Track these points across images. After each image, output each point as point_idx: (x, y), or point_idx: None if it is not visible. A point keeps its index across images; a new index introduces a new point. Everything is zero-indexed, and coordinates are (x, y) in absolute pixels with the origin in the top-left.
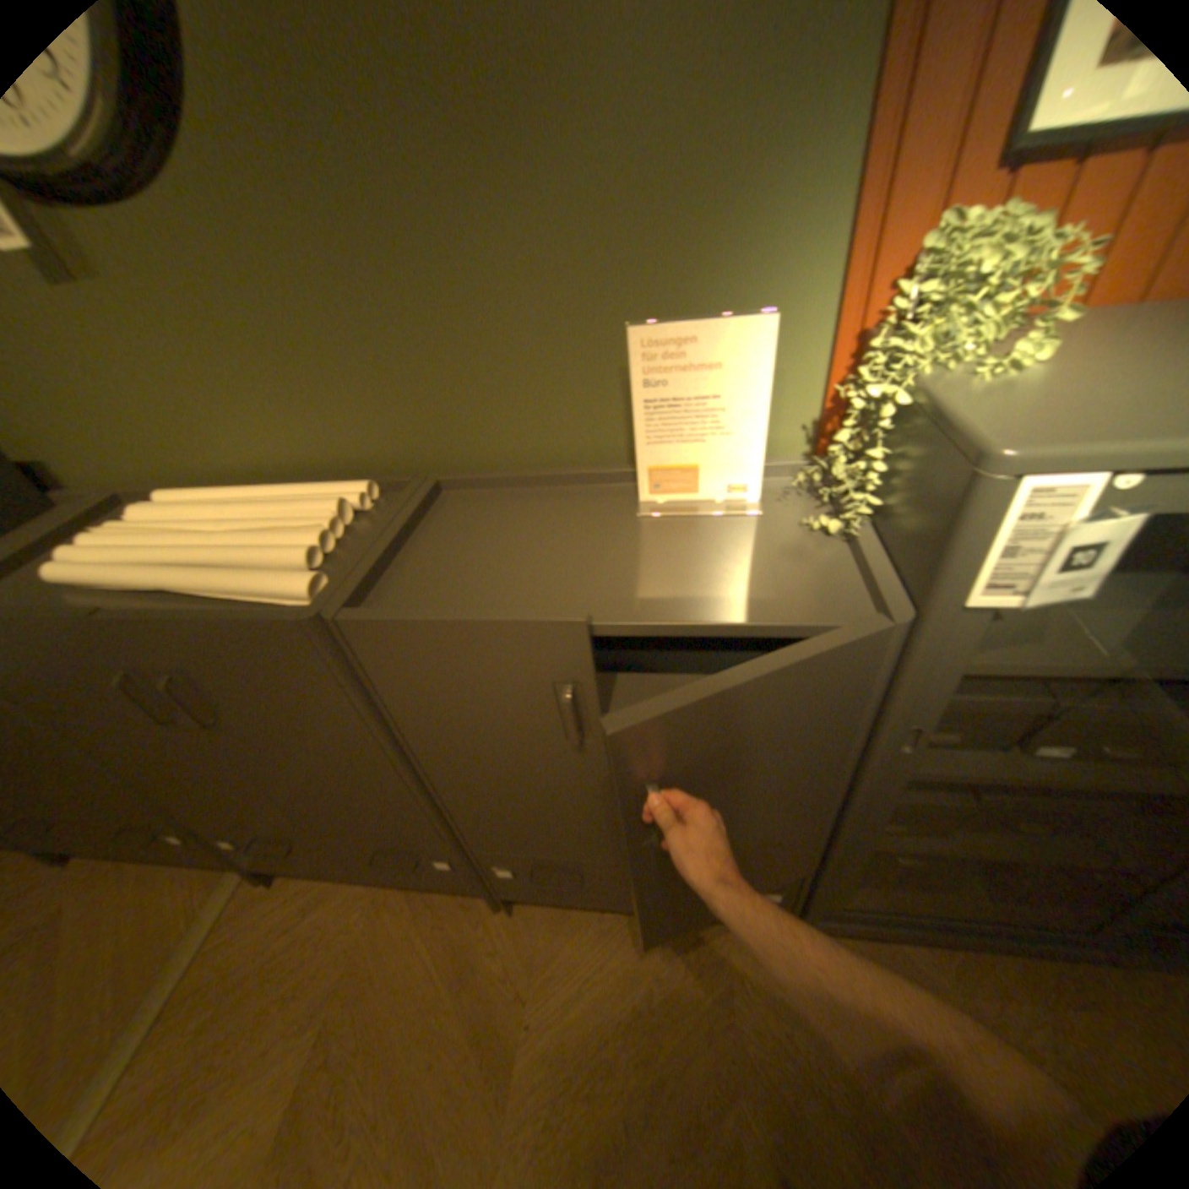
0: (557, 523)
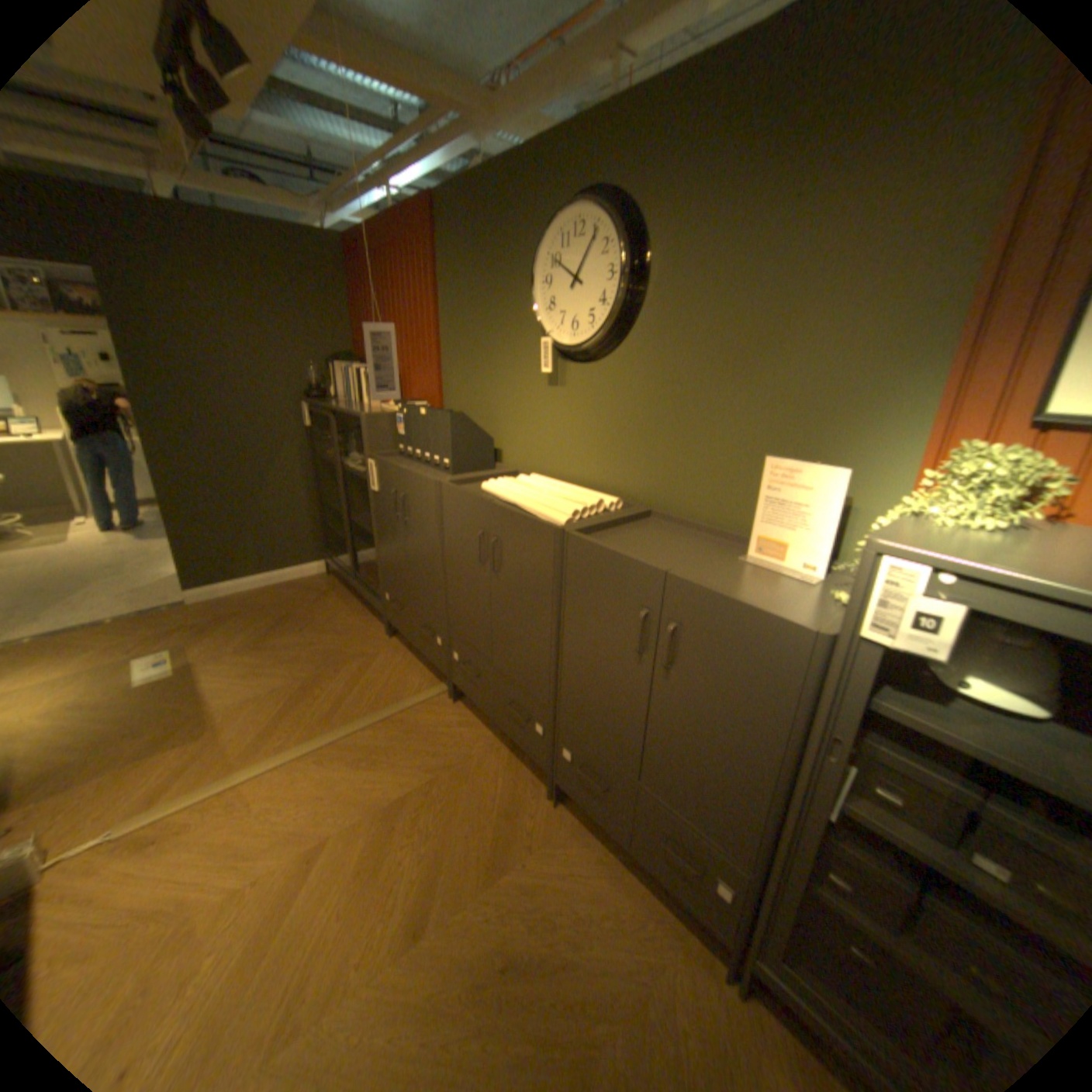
0: (695, 547)
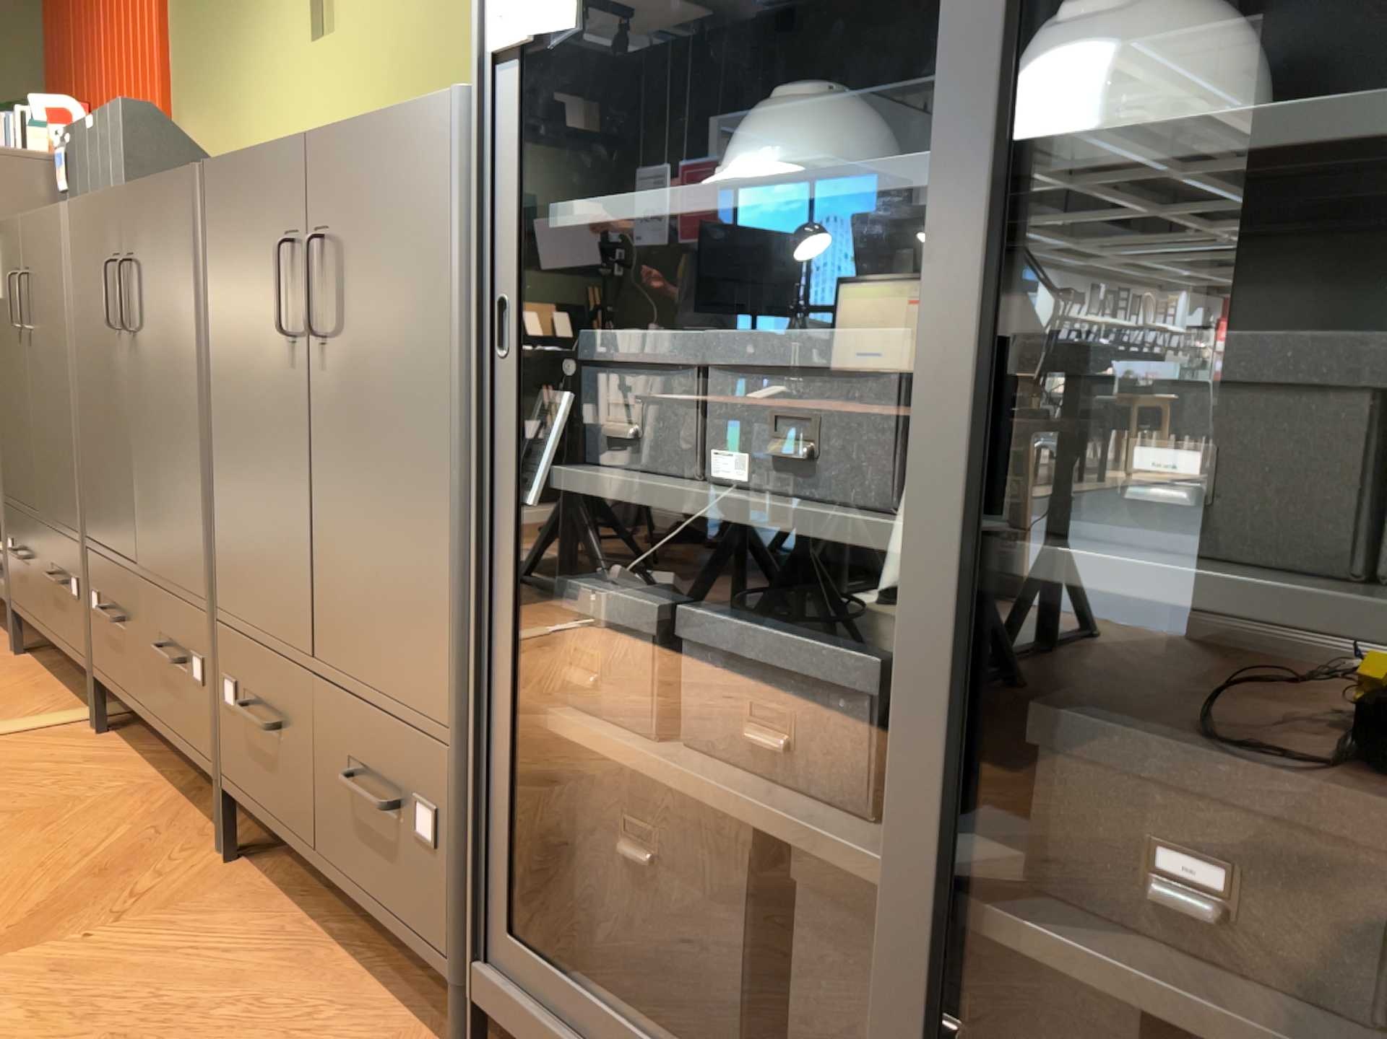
0: None
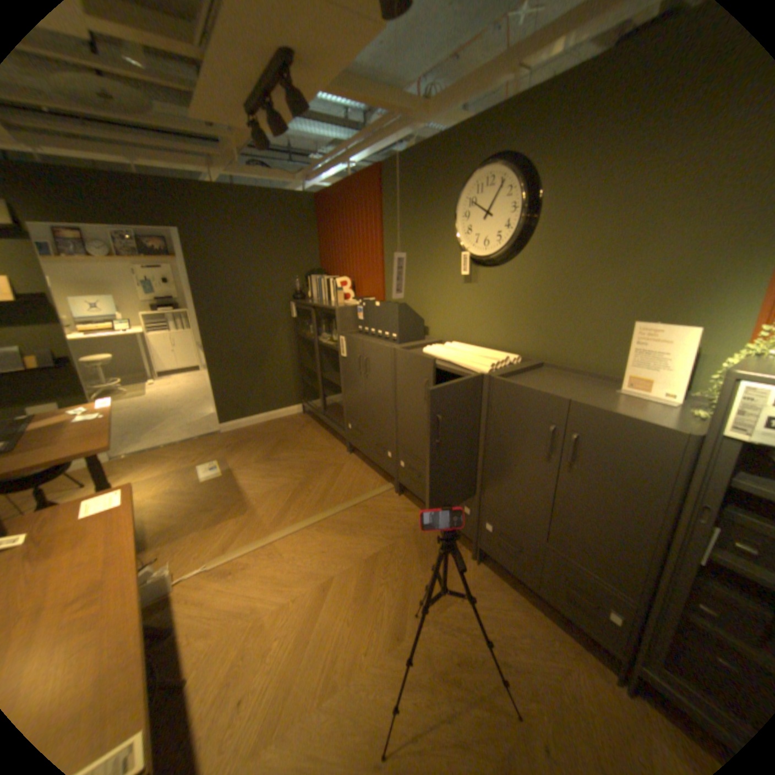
0: (582, 385)
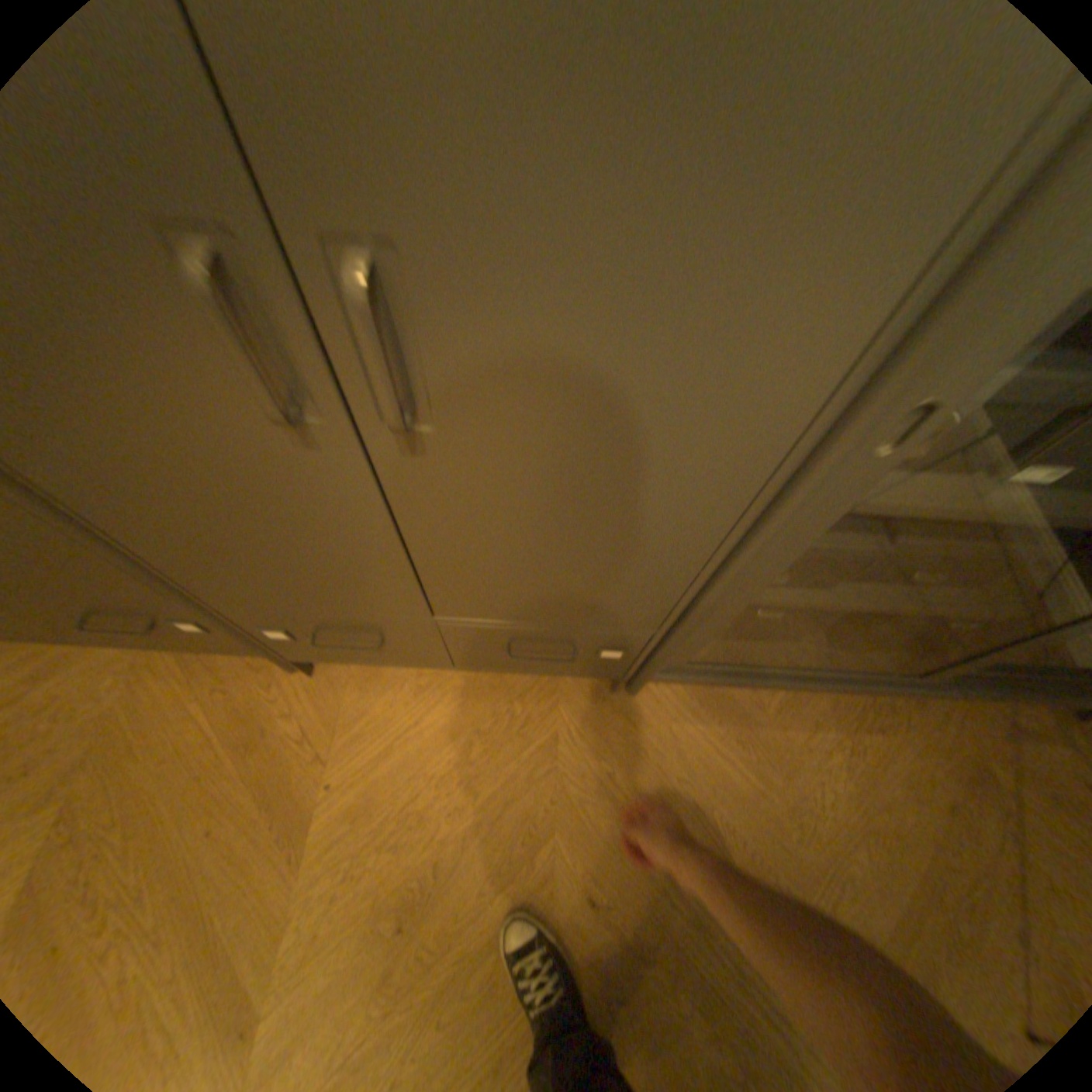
0: None
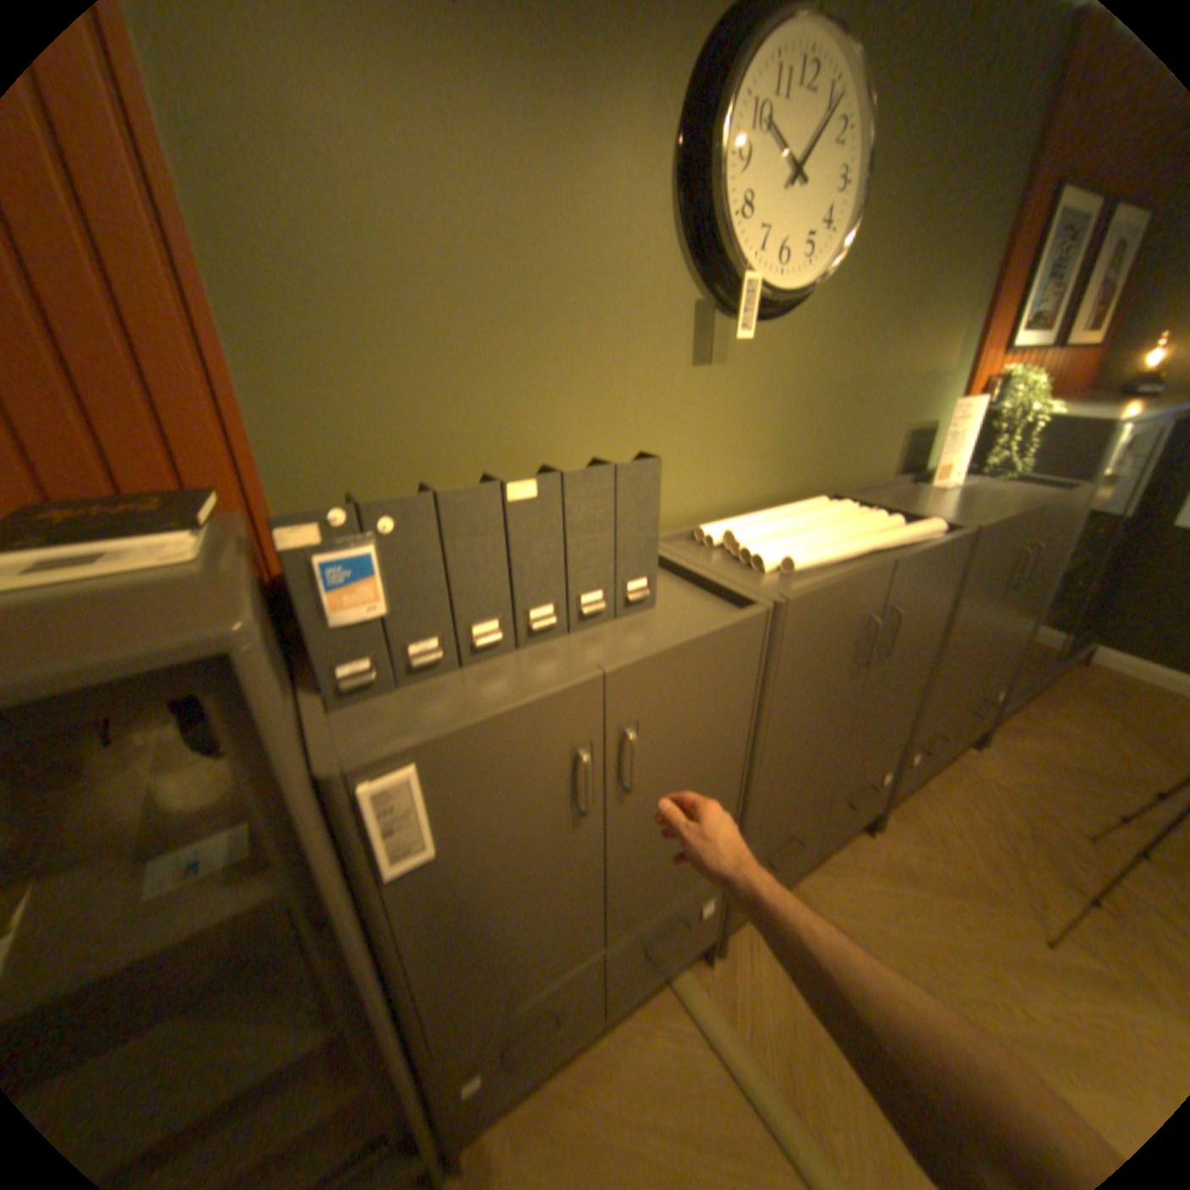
0: (923, 498)
